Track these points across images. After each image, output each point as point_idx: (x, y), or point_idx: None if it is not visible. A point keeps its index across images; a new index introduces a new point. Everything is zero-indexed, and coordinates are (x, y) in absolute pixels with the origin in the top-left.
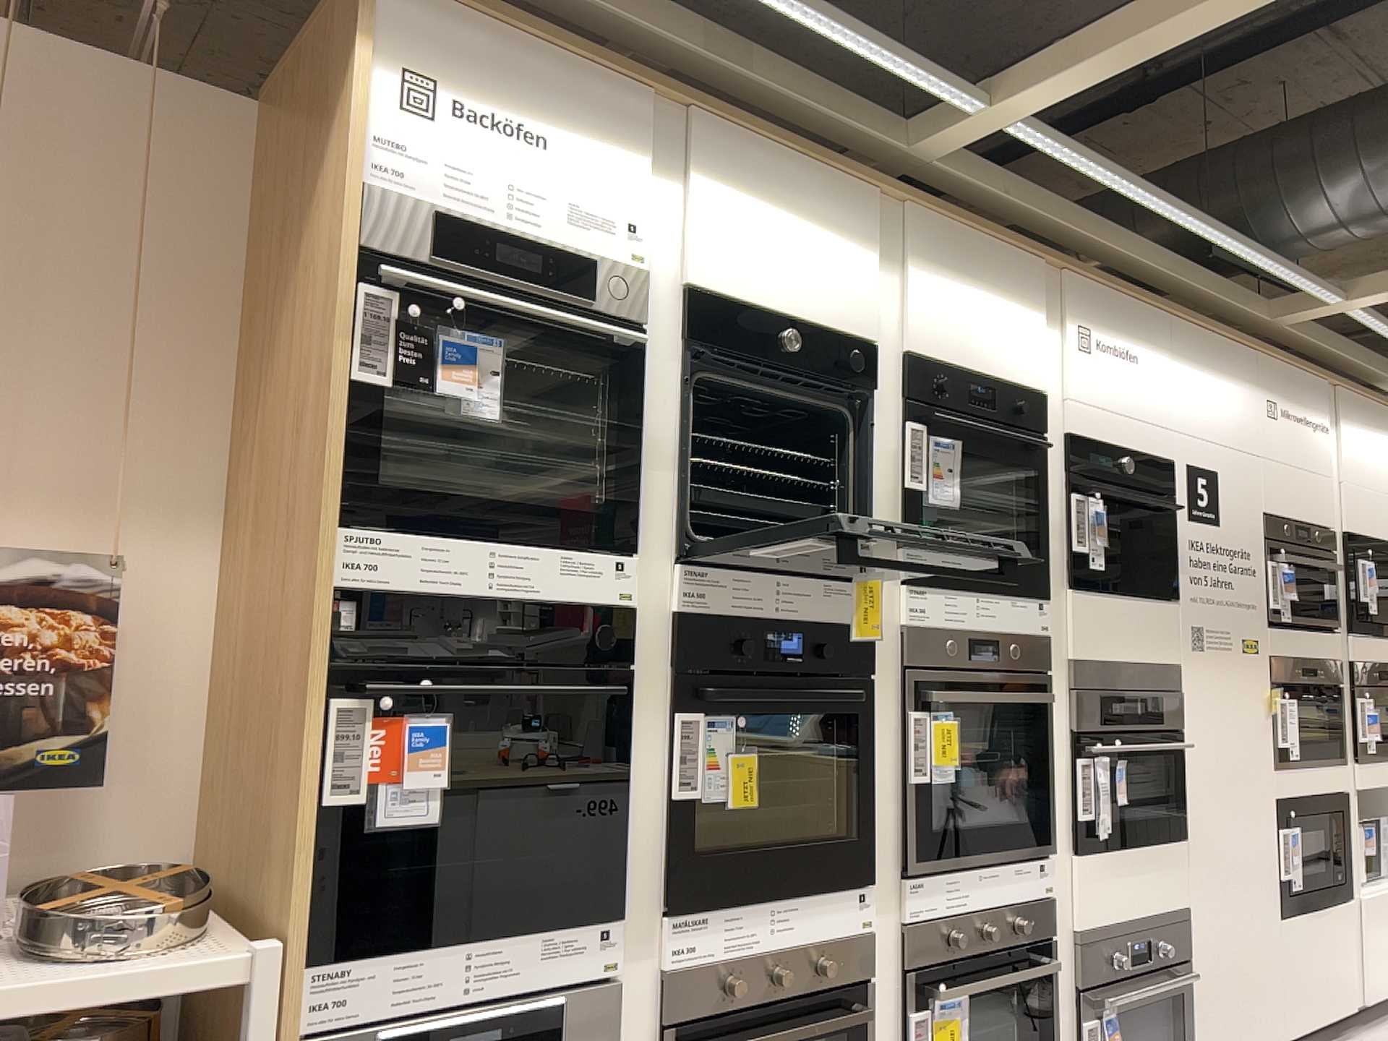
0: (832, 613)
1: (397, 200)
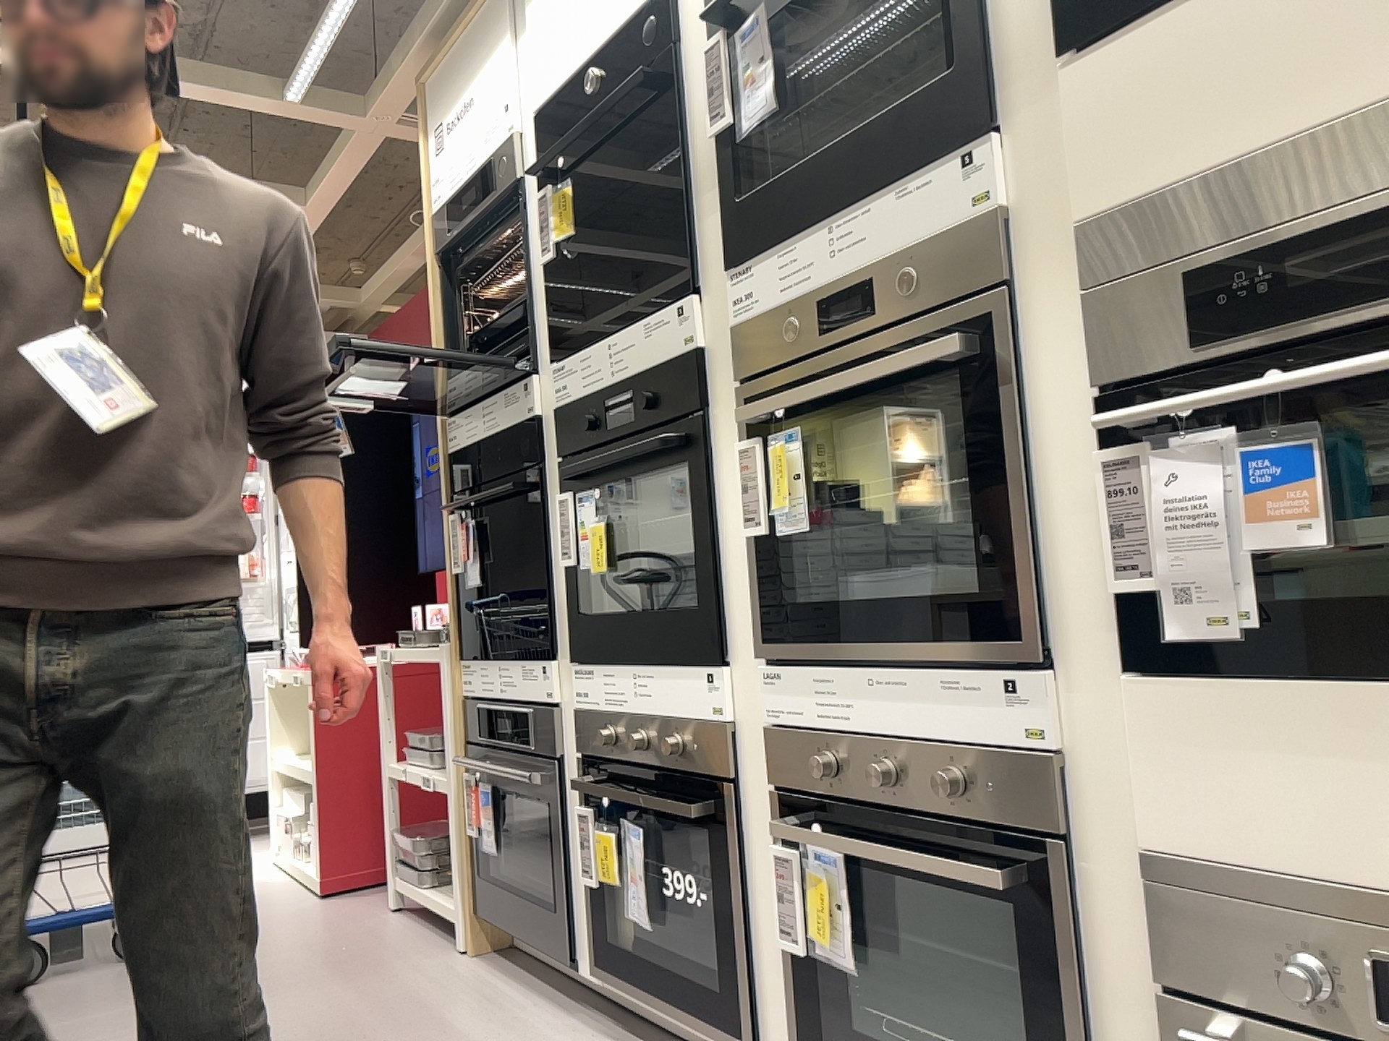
0: (659, 354)
1: (432, 213)
